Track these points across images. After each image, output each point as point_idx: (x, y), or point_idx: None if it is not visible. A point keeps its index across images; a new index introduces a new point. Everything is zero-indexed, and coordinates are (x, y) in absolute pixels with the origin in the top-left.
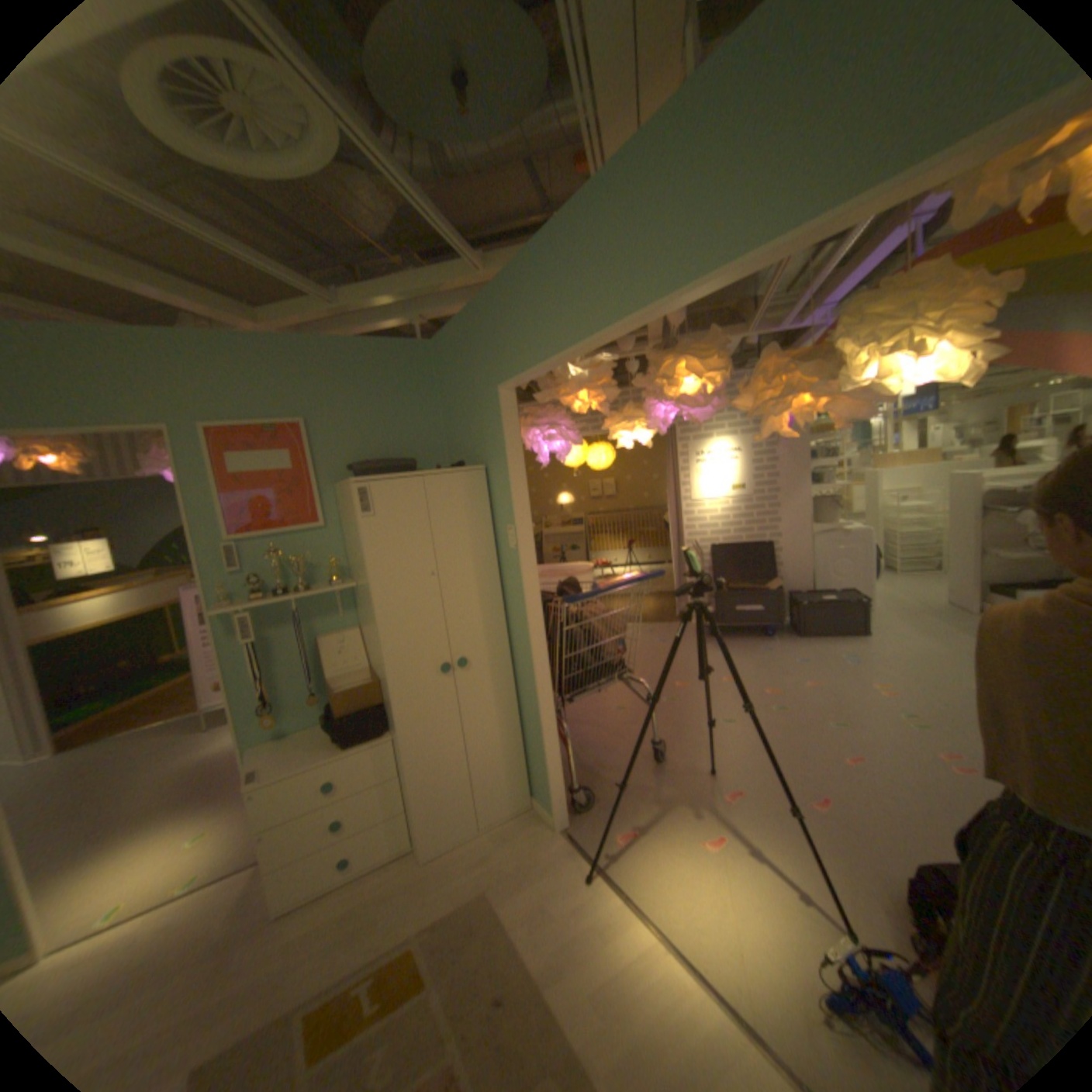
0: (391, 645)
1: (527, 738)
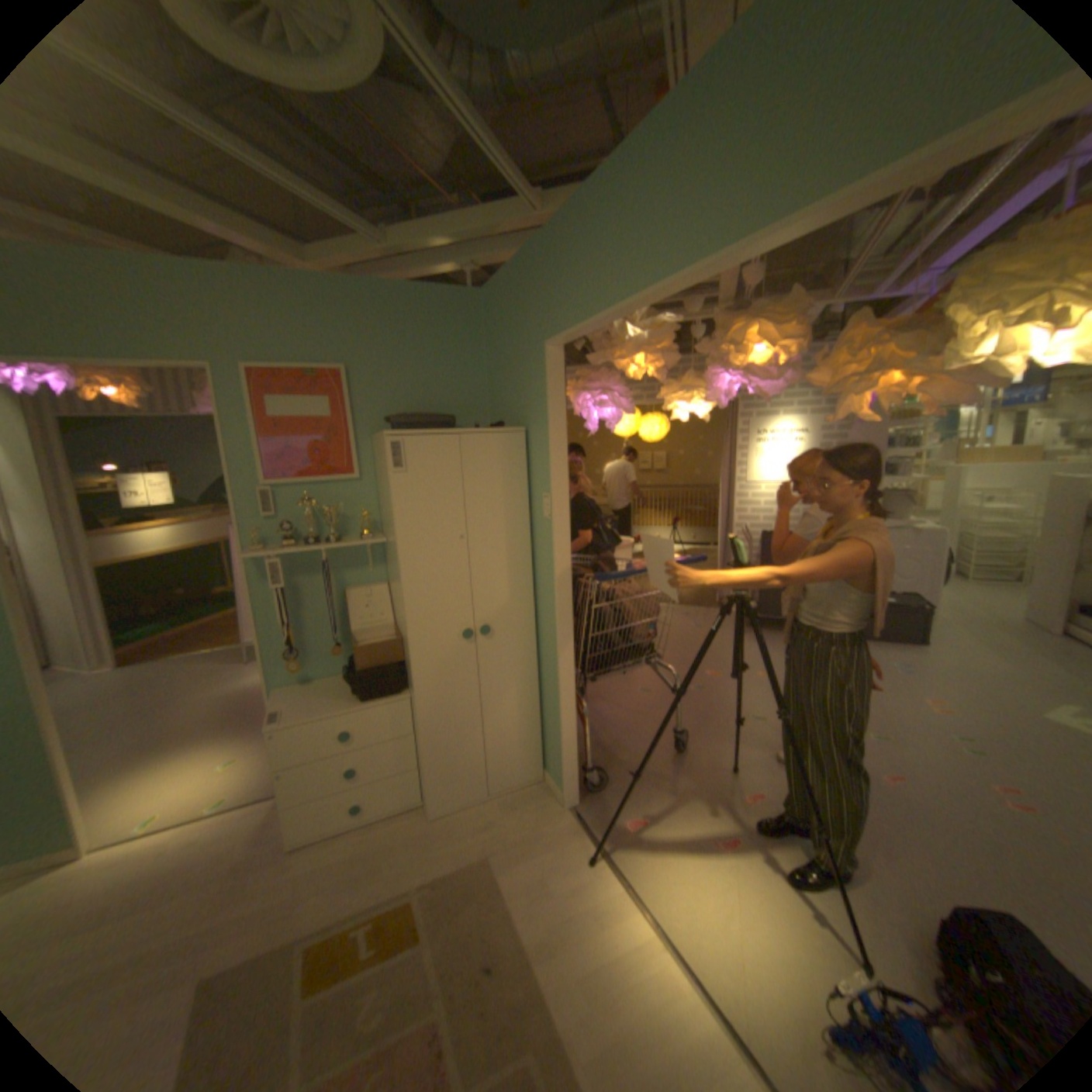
0: (415, 605)
1: (546, 712)
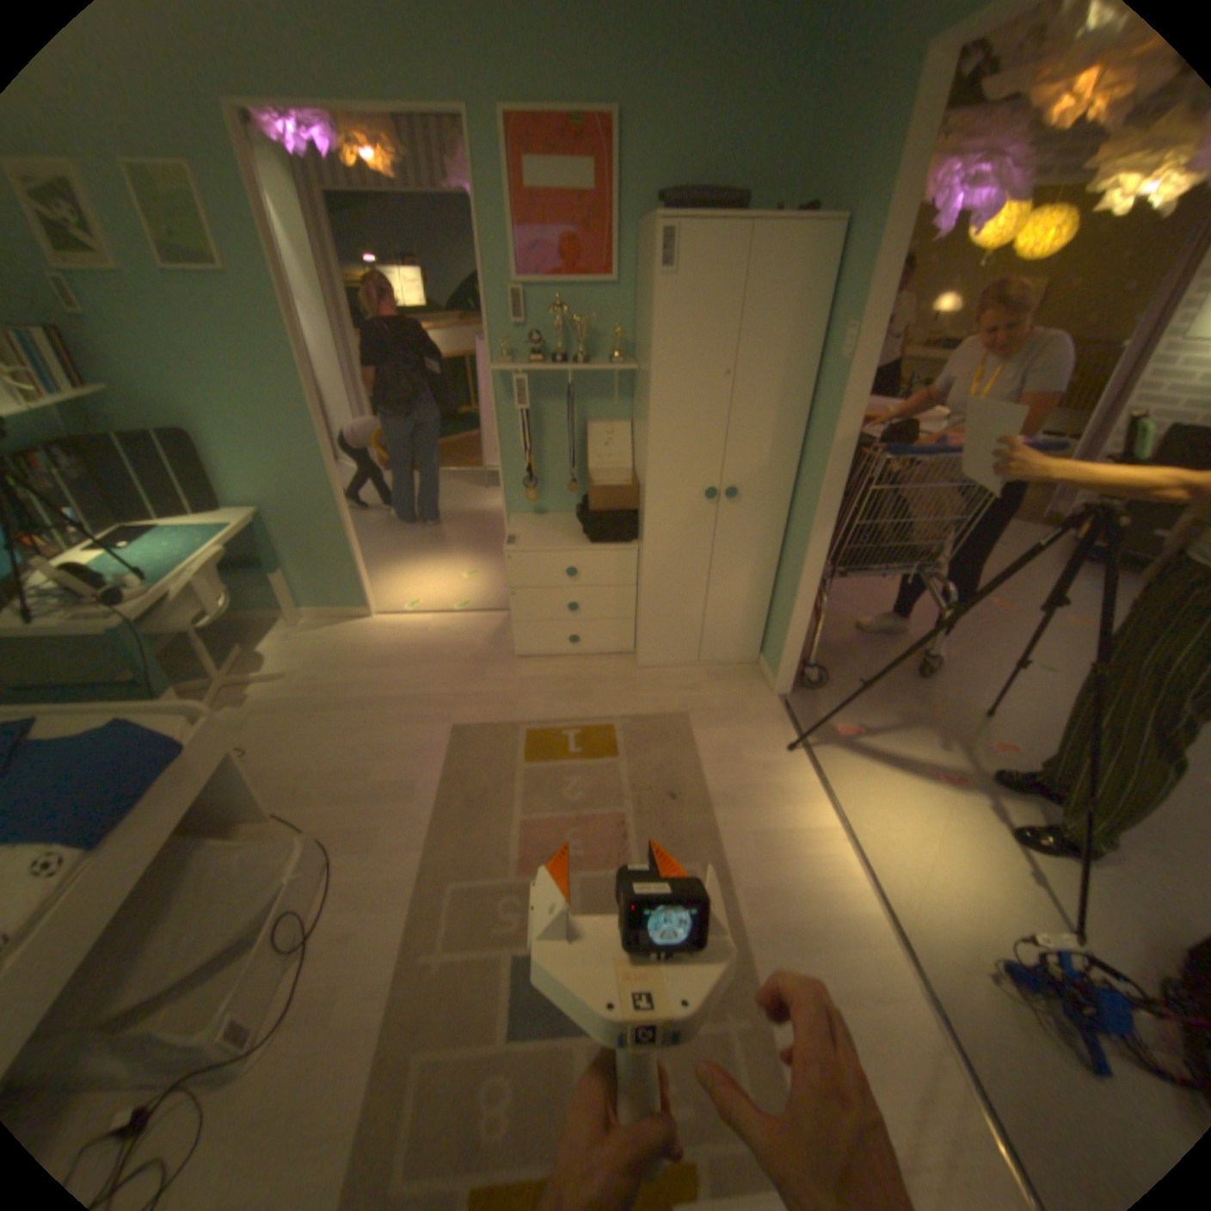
0: (659, 450)
1: (777, 596)
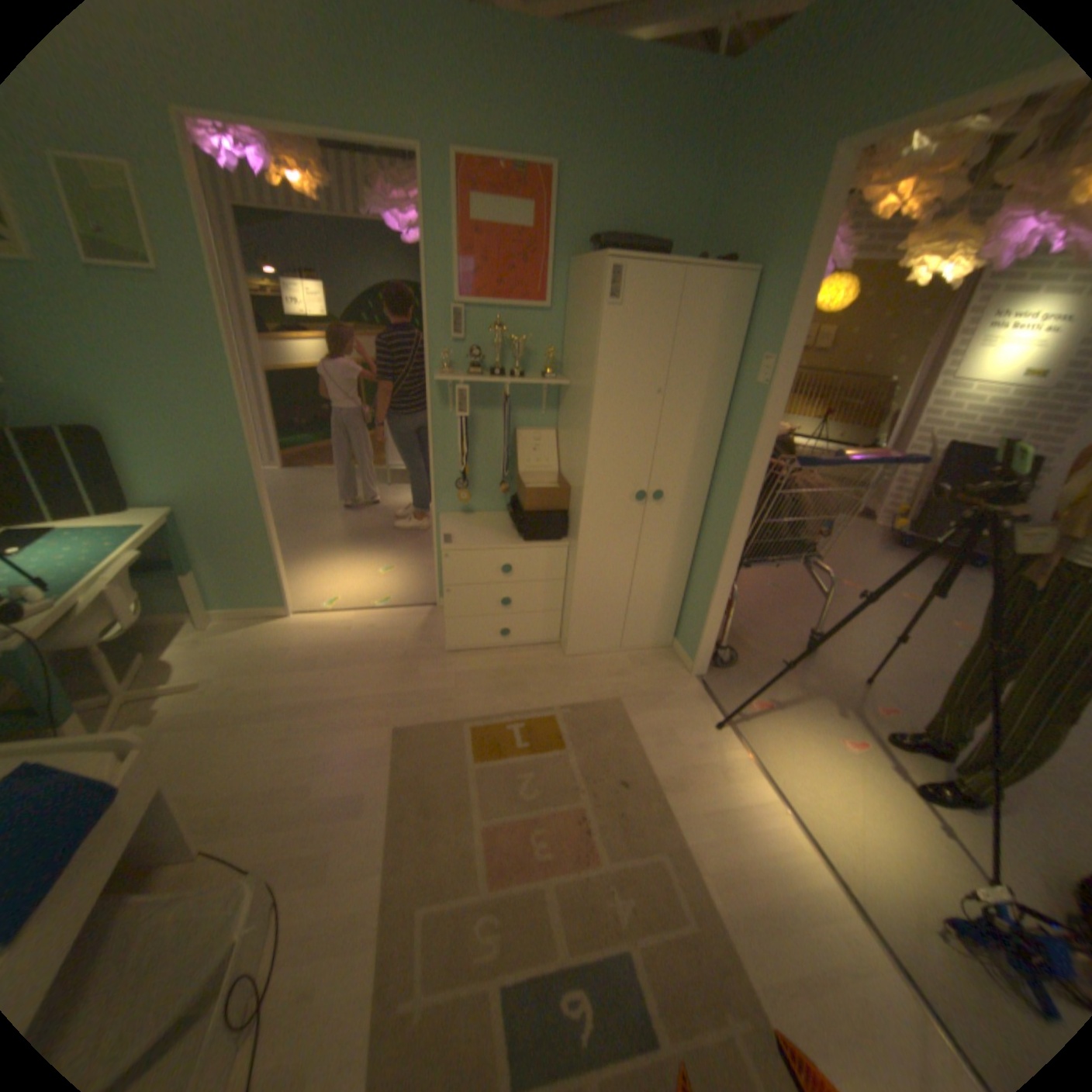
0: (596, 457)
1: (692, 586)
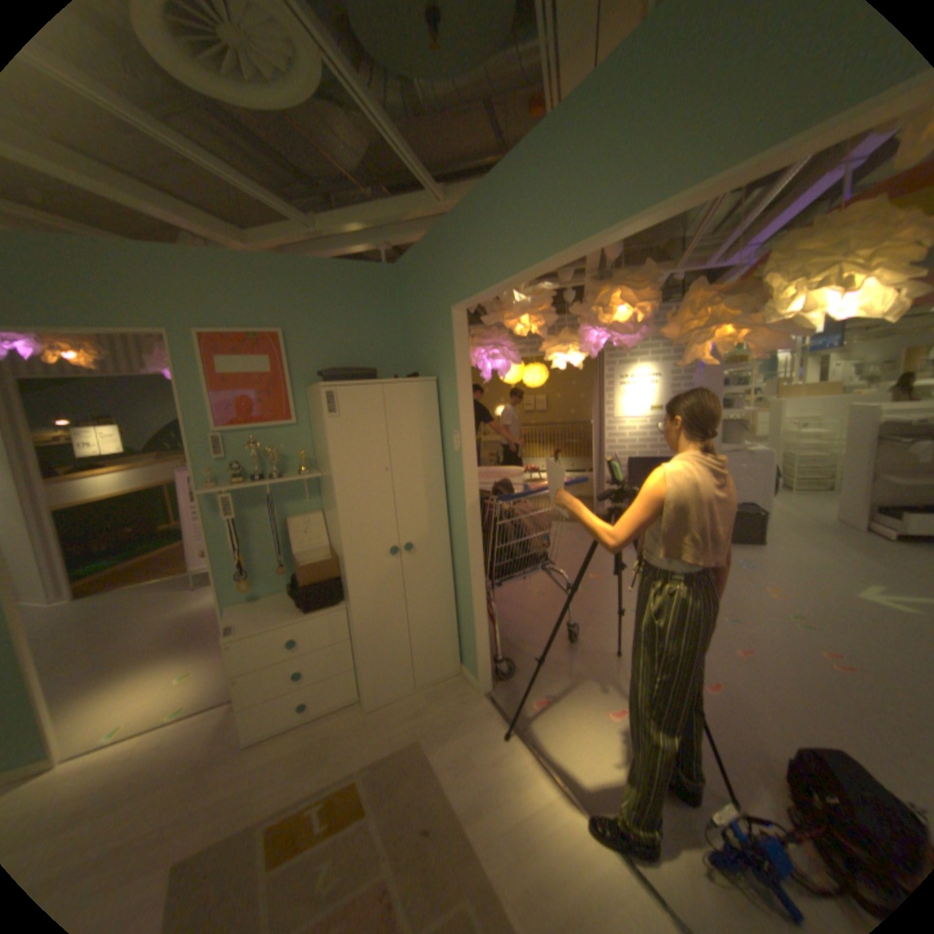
0: (349, 528)
1: (461, 614)
